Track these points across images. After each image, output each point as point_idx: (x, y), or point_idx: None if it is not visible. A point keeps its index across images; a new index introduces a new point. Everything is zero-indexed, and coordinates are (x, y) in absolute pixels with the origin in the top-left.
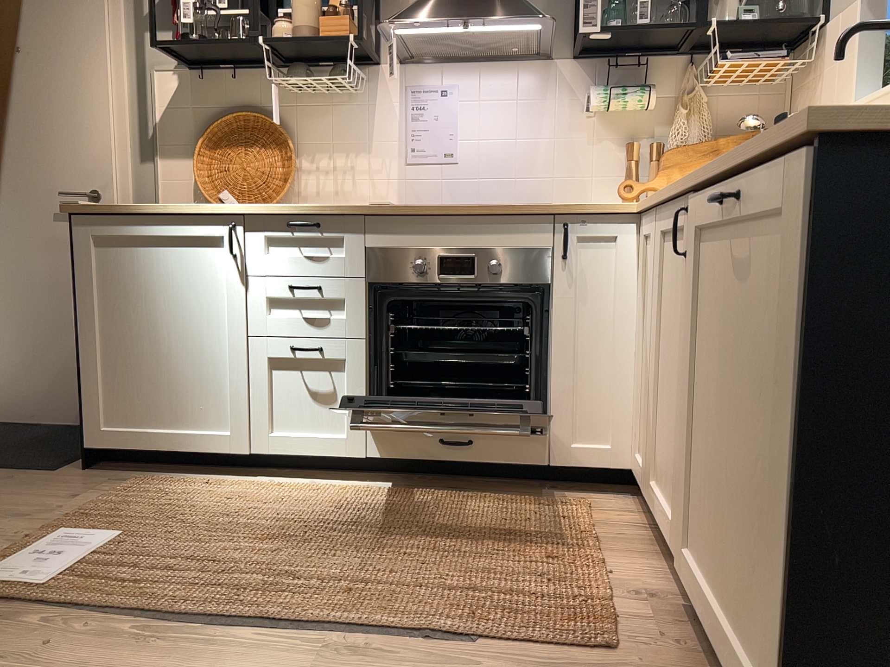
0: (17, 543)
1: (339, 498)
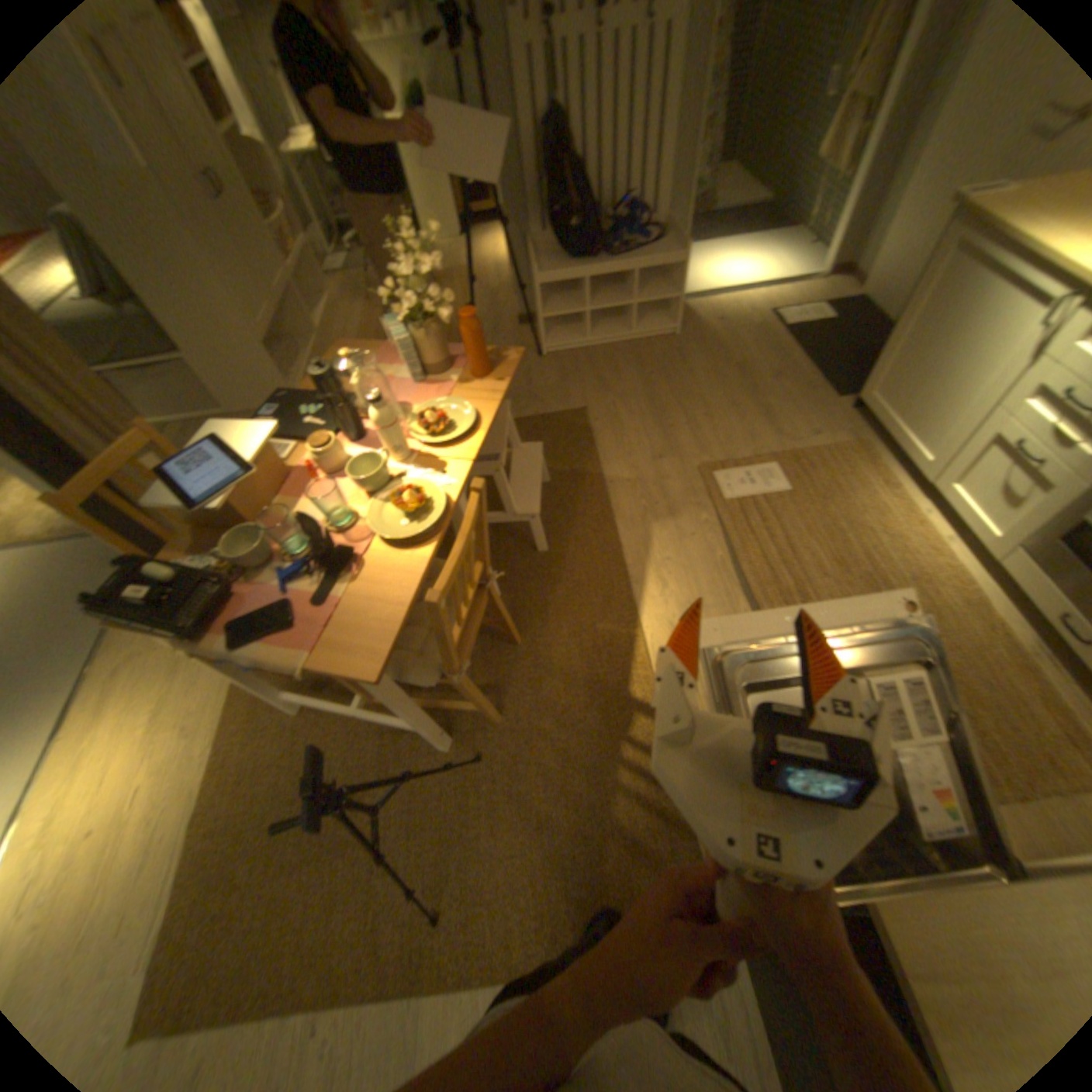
0: (756, 454)
1: (934, 570)
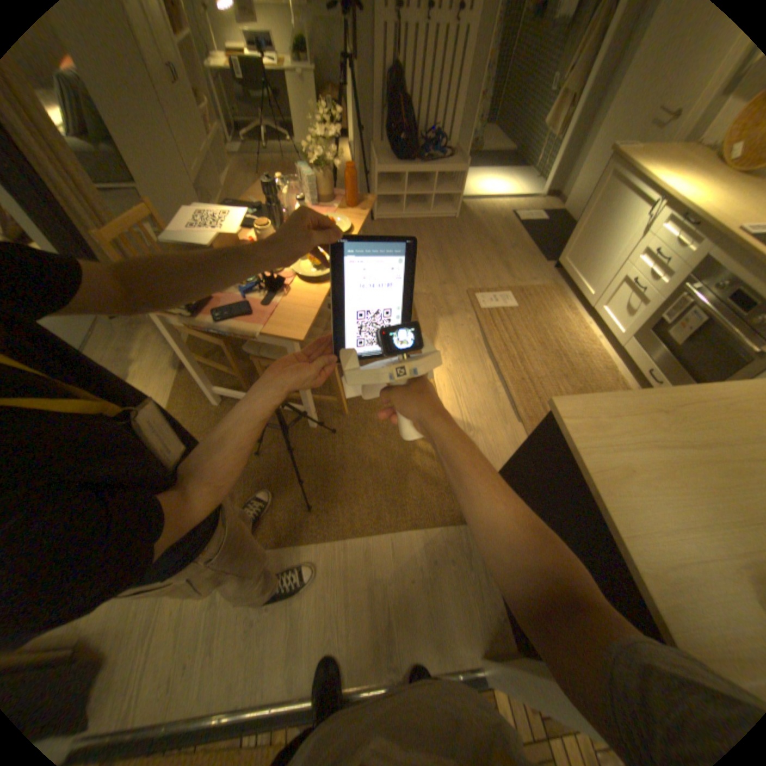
0: (498, 287)
1: (589, 351)
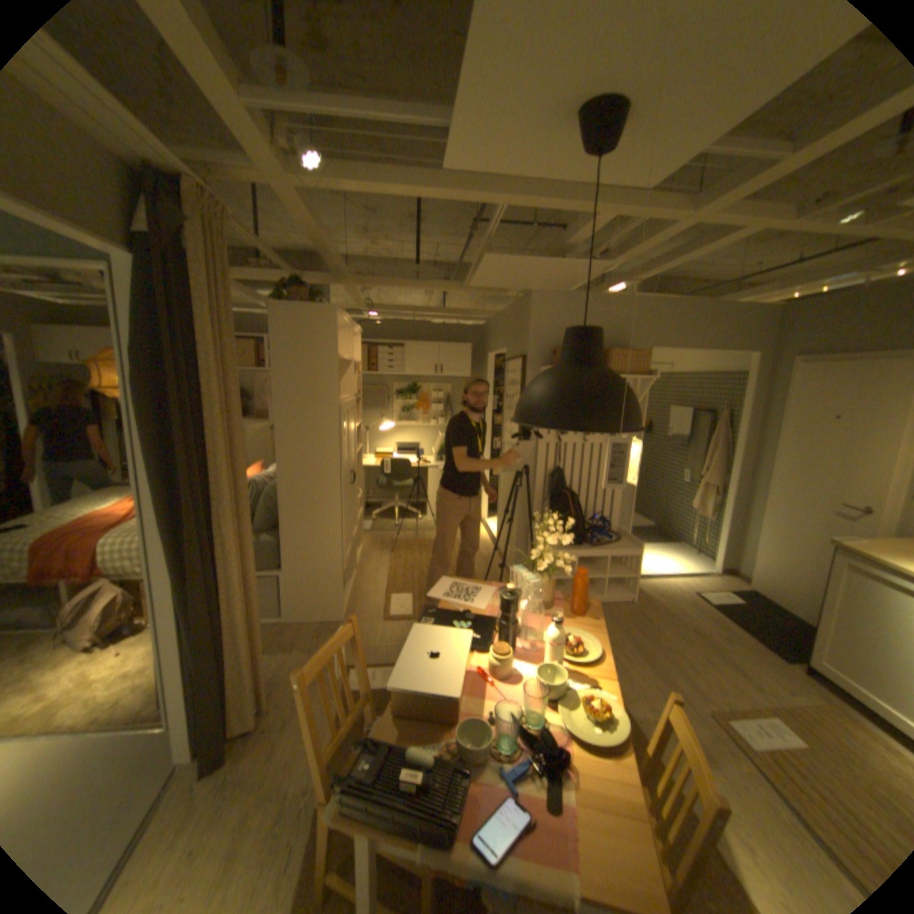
0: (754, 708)
1: None
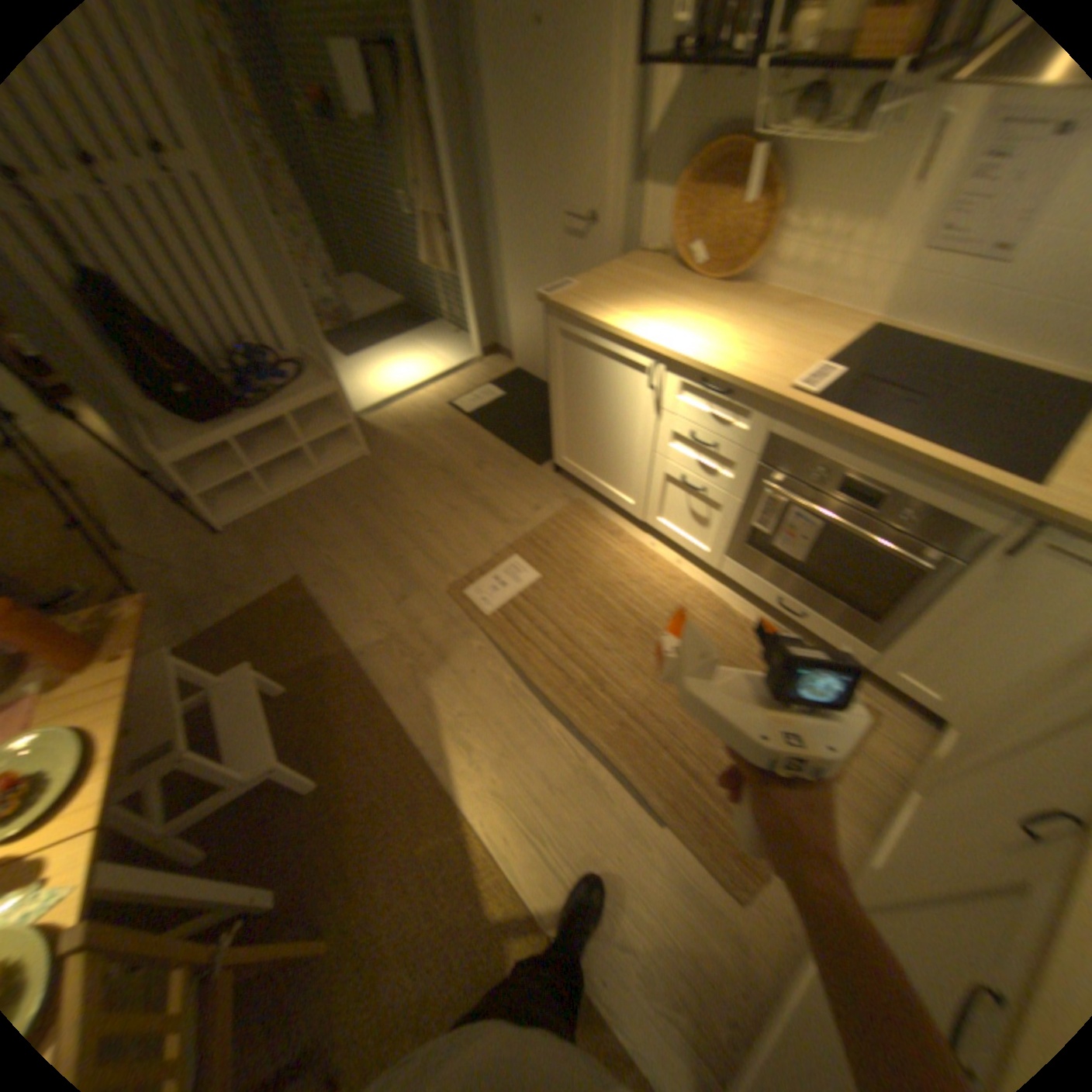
0: (497, 553)
1: (682, 599)
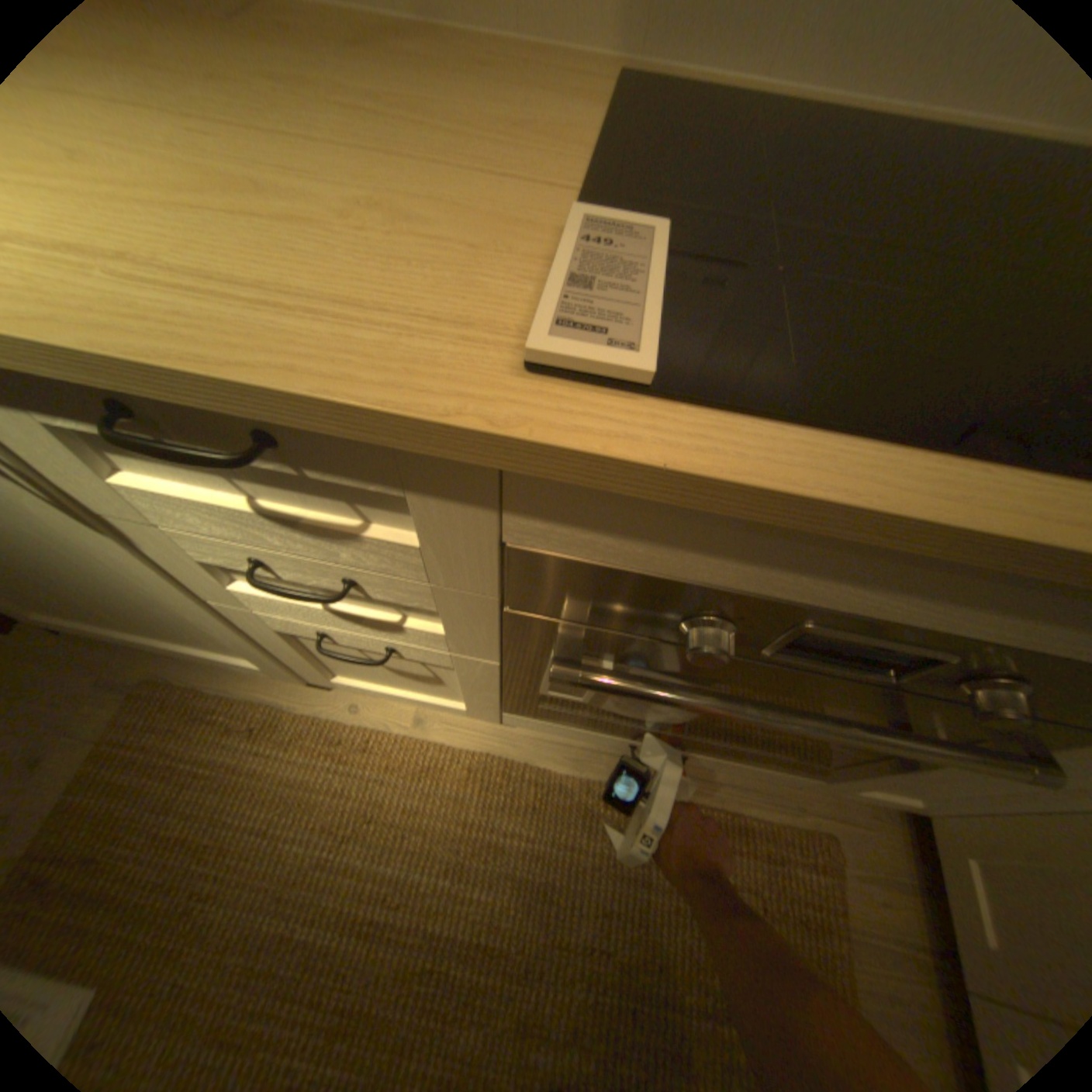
0: None
1: (459, 812)
